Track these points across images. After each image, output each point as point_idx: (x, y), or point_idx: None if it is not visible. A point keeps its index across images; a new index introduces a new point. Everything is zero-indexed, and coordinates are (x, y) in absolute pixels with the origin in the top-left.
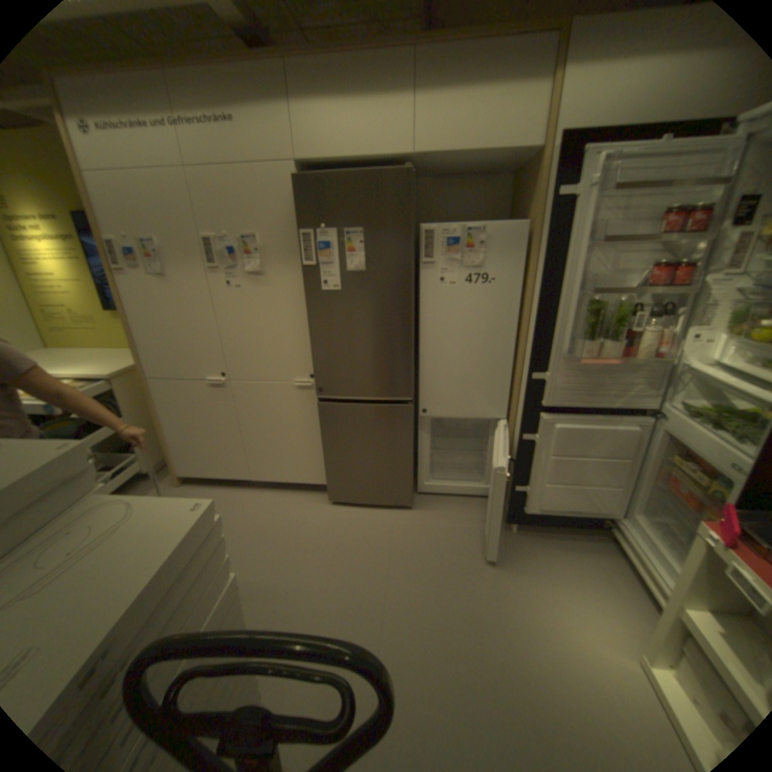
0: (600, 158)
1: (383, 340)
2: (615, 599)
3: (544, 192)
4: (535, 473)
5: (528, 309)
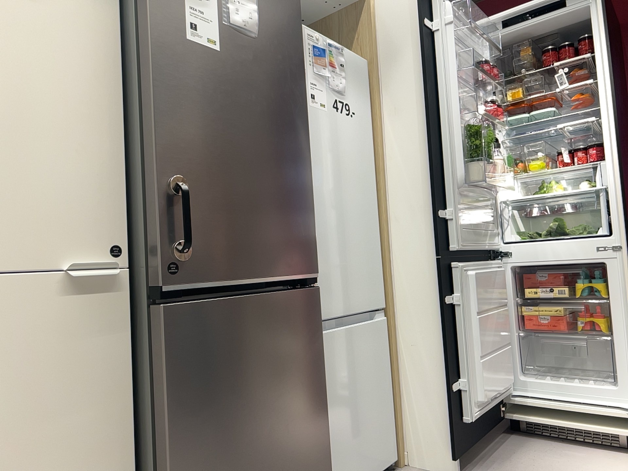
0: (445, 4)
1: (278, 160)
2: (588, 461)
3: (375, 36)
4: (467, 348)
5: (383, 155)
